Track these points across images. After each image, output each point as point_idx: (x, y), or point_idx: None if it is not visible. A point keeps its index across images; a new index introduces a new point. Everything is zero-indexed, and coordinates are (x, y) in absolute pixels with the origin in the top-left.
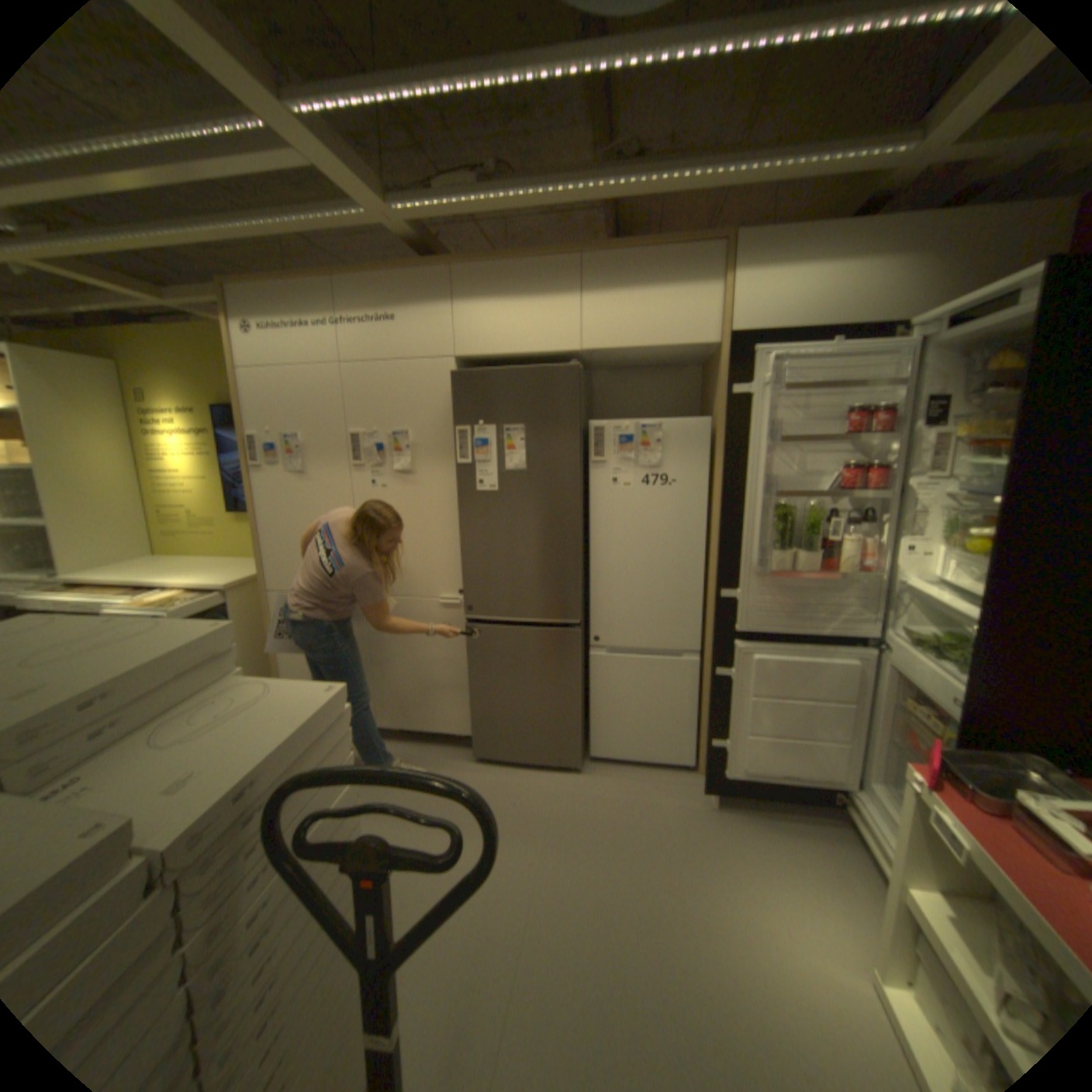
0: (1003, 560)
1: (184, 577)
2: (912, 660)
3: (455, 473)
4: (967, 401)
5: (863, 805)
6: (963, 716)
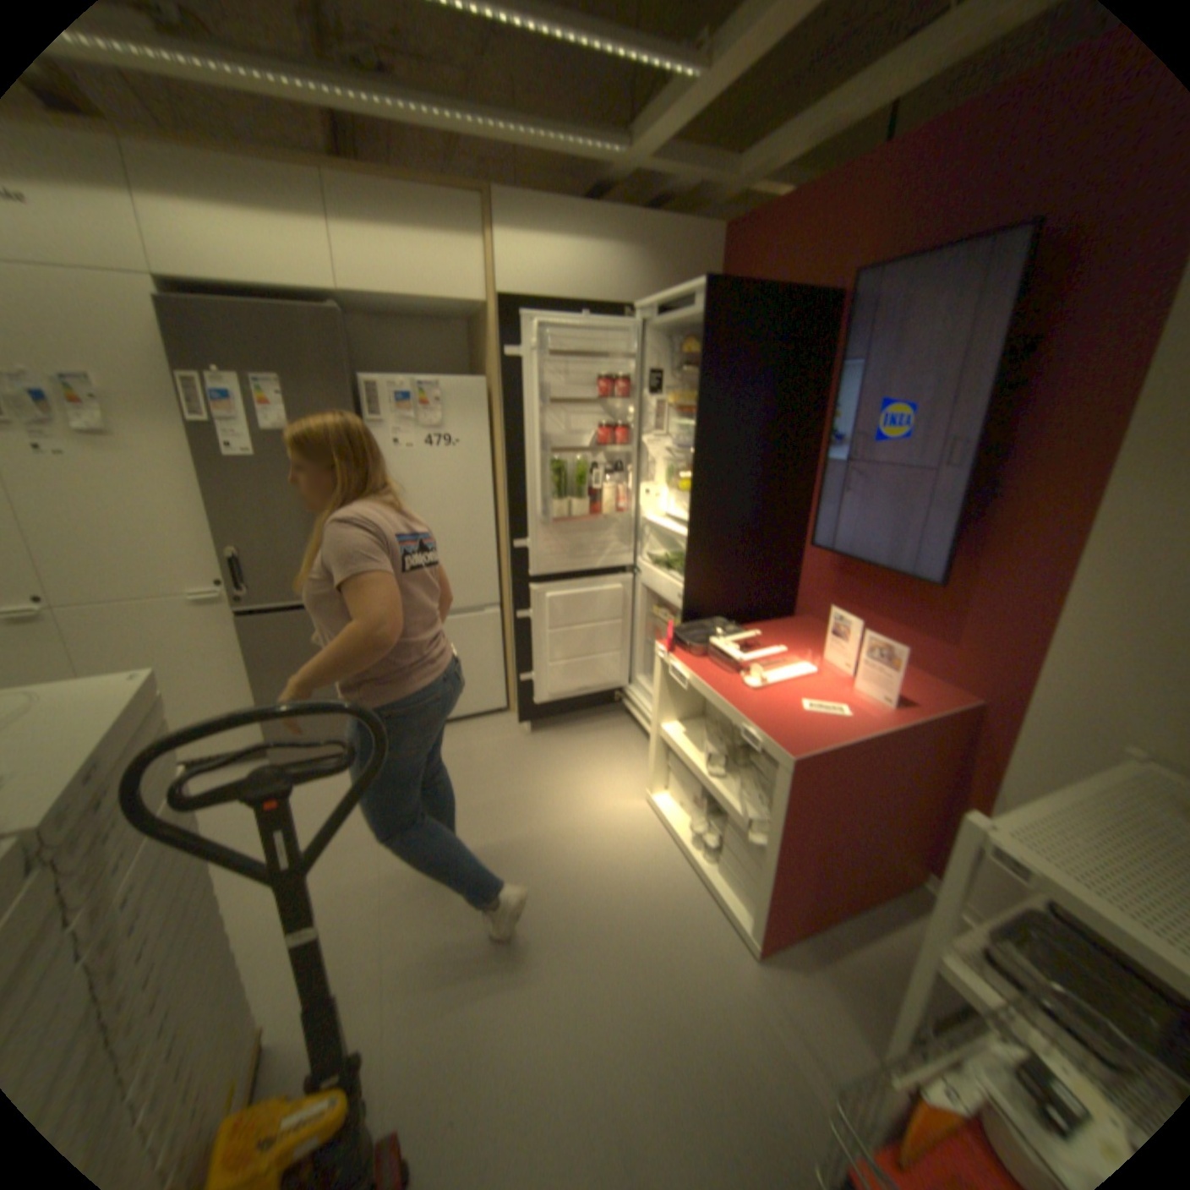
0: (696, 492)
1: None
2: (652, 575)
3: (181, 431)
4: (672, 375)
5: (630, 692)
6: (681, 602)
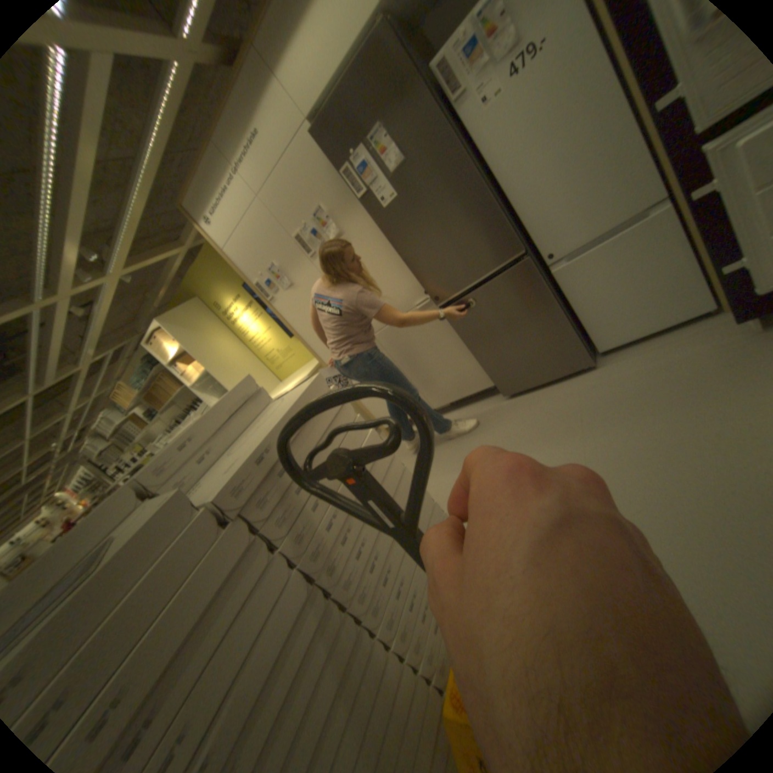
0: None
1: (293, 382)
2: None
3: (366, 209)
4: None
5: None
6: None
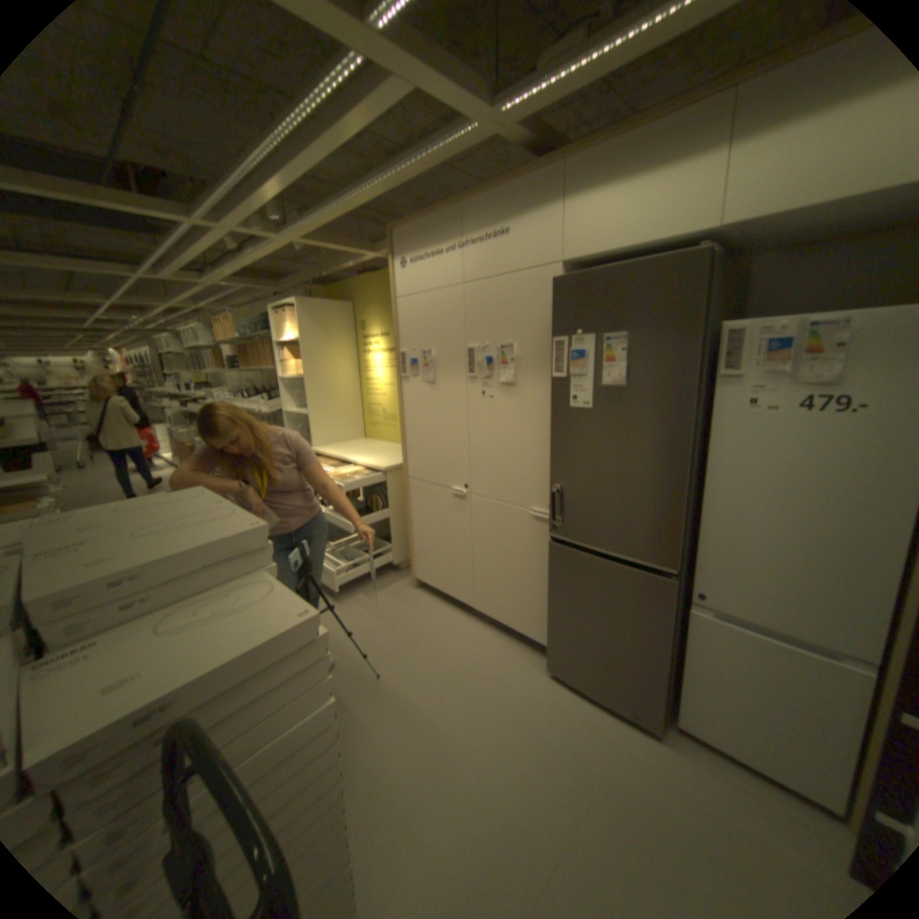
0: None
1: (368, 458)
2: None
3: (554, 386)
4: None
5: None
6: None
